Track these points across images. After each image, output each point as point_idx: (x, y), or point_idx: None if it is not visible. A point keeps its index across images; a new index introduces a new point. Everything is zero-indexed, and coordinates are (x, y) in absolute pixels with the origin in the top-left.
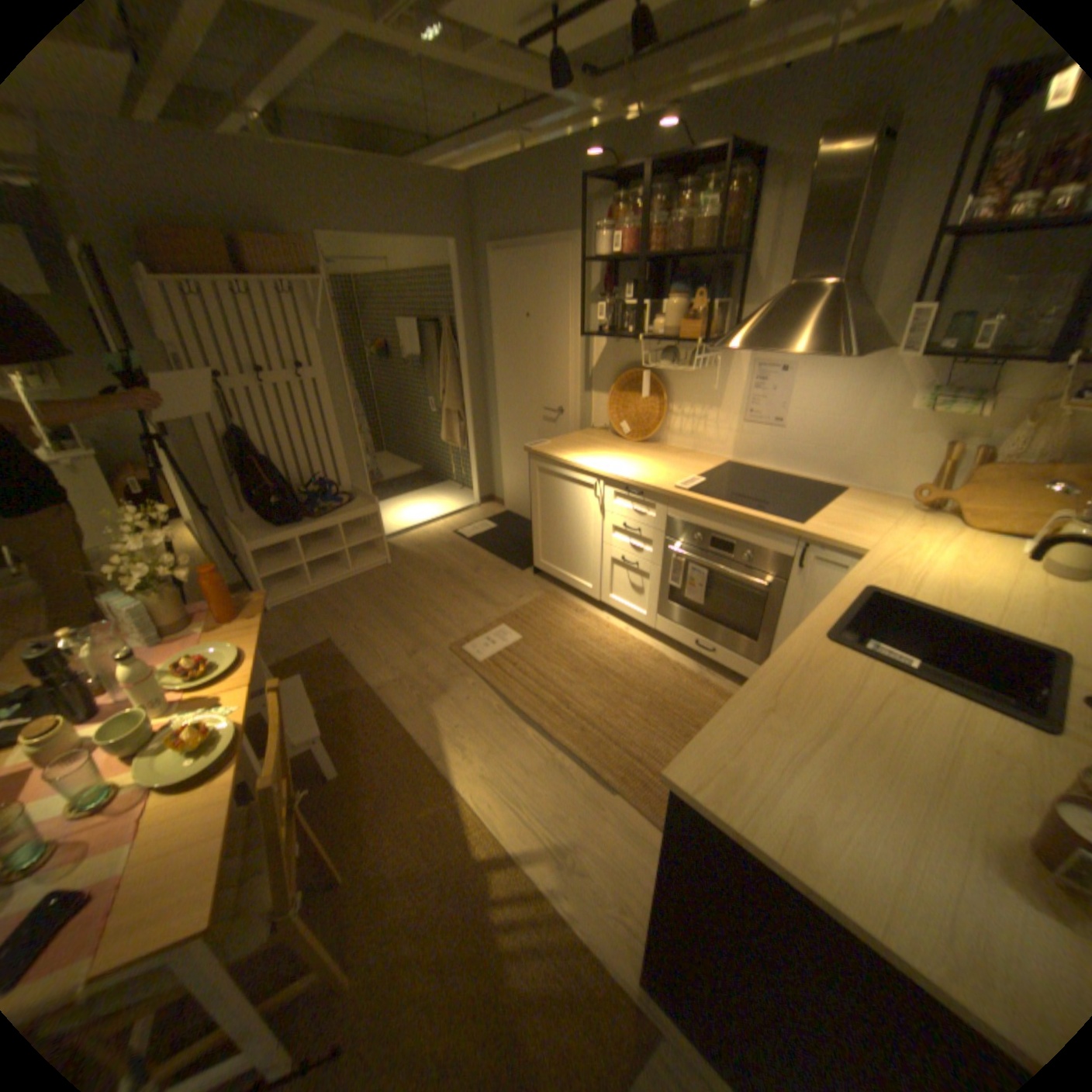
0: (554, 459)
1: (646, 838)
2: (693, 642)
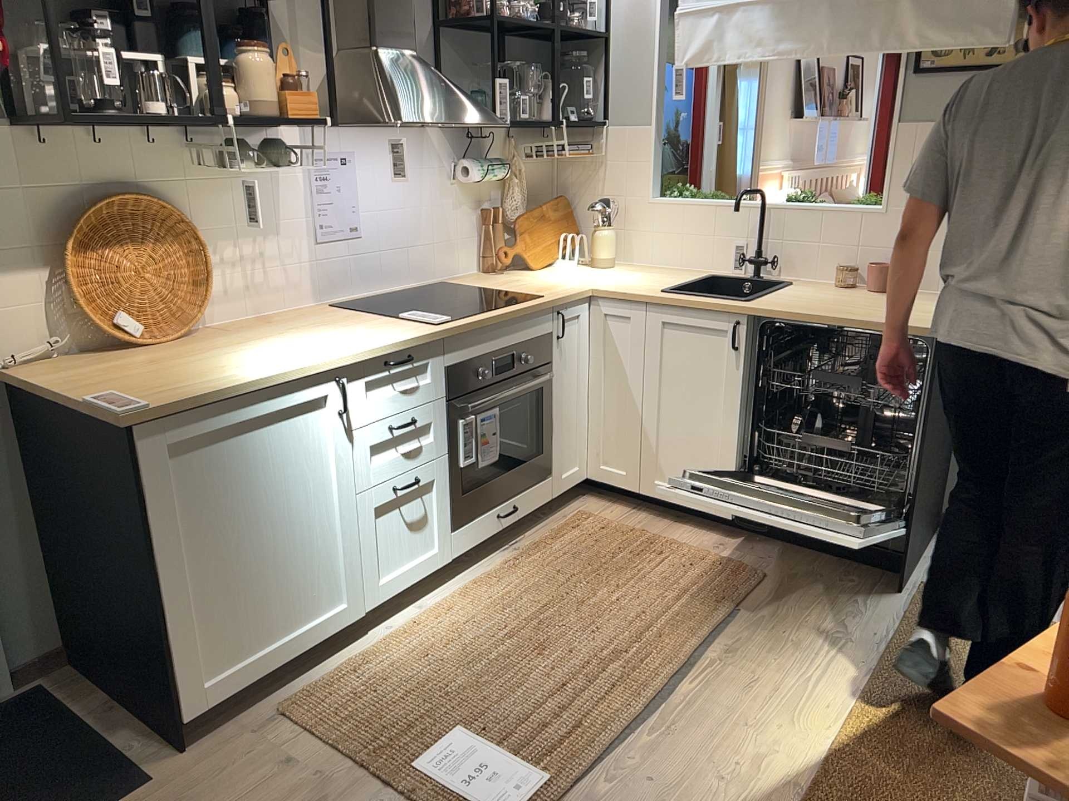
0: (232, 393)
1: (775, 589)
2: (496, 523)
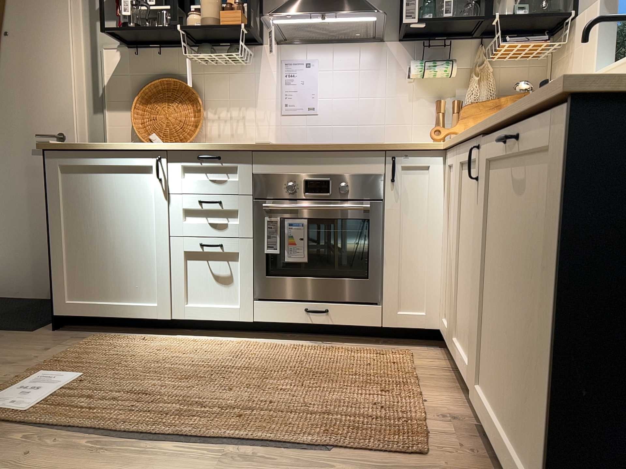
0: (90, 147)
1: None
2: (303, 315)
